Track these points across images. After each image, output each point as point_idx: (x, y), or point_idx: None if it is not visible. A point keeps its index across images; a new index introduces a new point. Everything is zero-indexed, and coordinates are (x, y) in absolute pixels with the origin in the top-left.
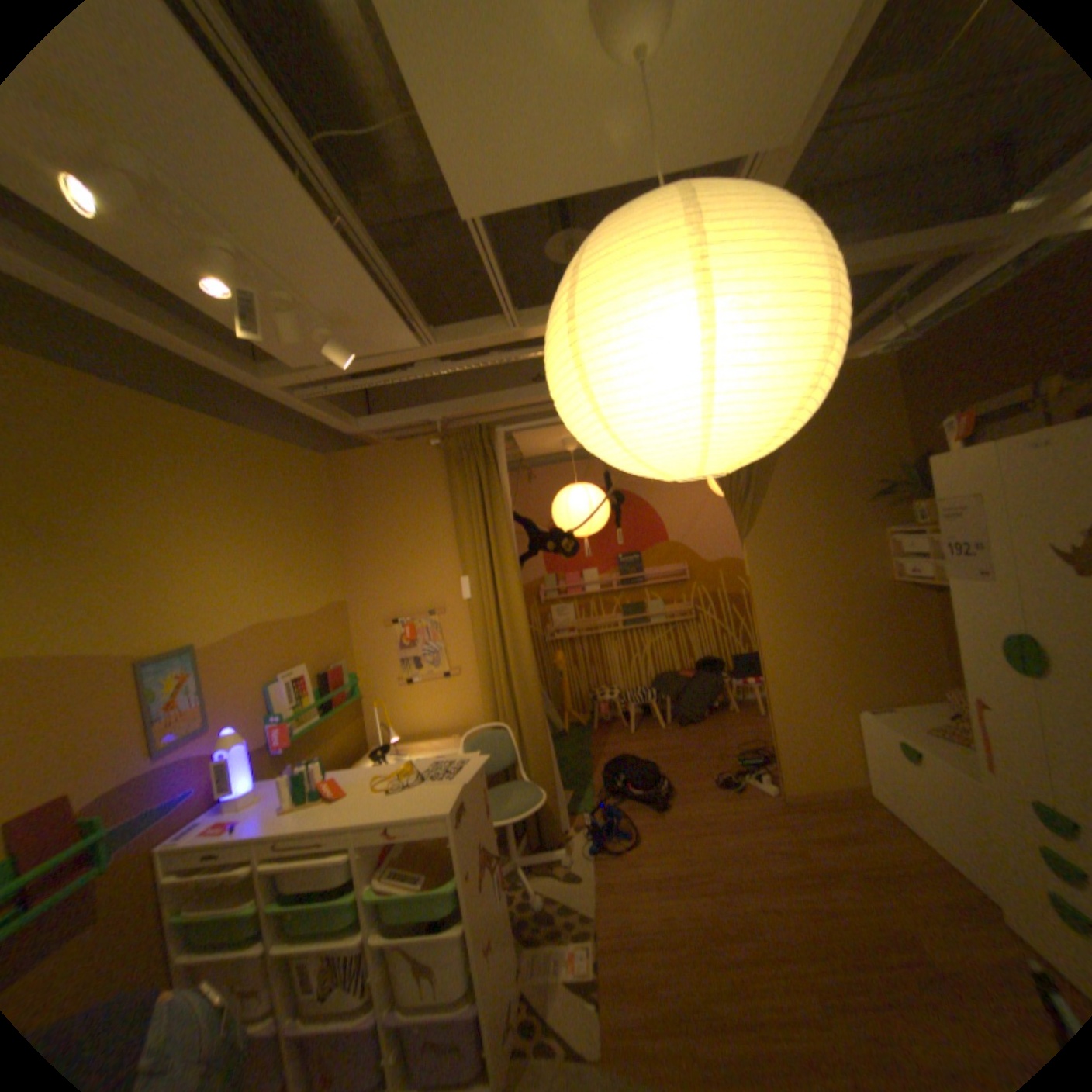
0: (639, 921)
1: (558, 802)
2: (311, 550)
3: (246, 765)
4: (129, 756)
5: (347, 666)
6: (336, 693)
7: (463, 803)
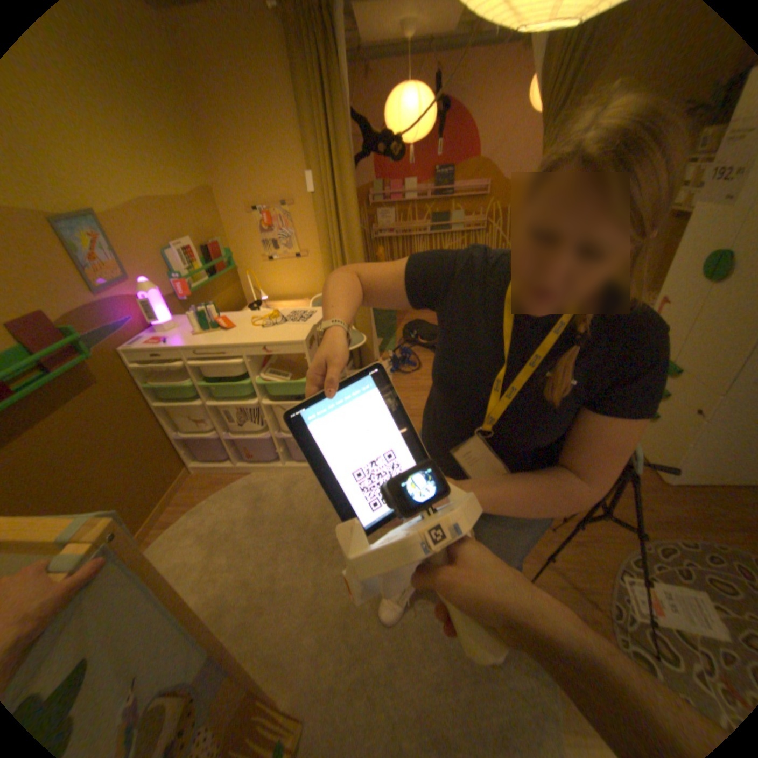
0: (414, 404)
1: (372, 343)
2: (169, 130)
3: (163, 305)
4: (74, 289)
5: (221, 243)
6: (216, 262)
7: (313, 336)
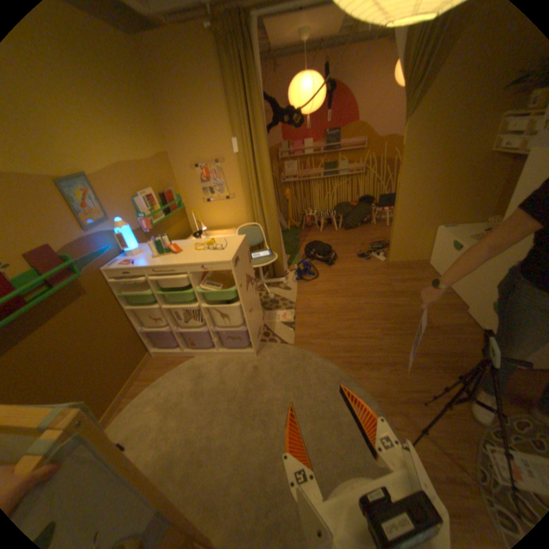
0: (313, 304)
1: (282, 259)
2: (137, 116)
3: (132, 237)
4: (71, 229)
5: (174, 191)
6: (170, 205)
7: (237, 257)
